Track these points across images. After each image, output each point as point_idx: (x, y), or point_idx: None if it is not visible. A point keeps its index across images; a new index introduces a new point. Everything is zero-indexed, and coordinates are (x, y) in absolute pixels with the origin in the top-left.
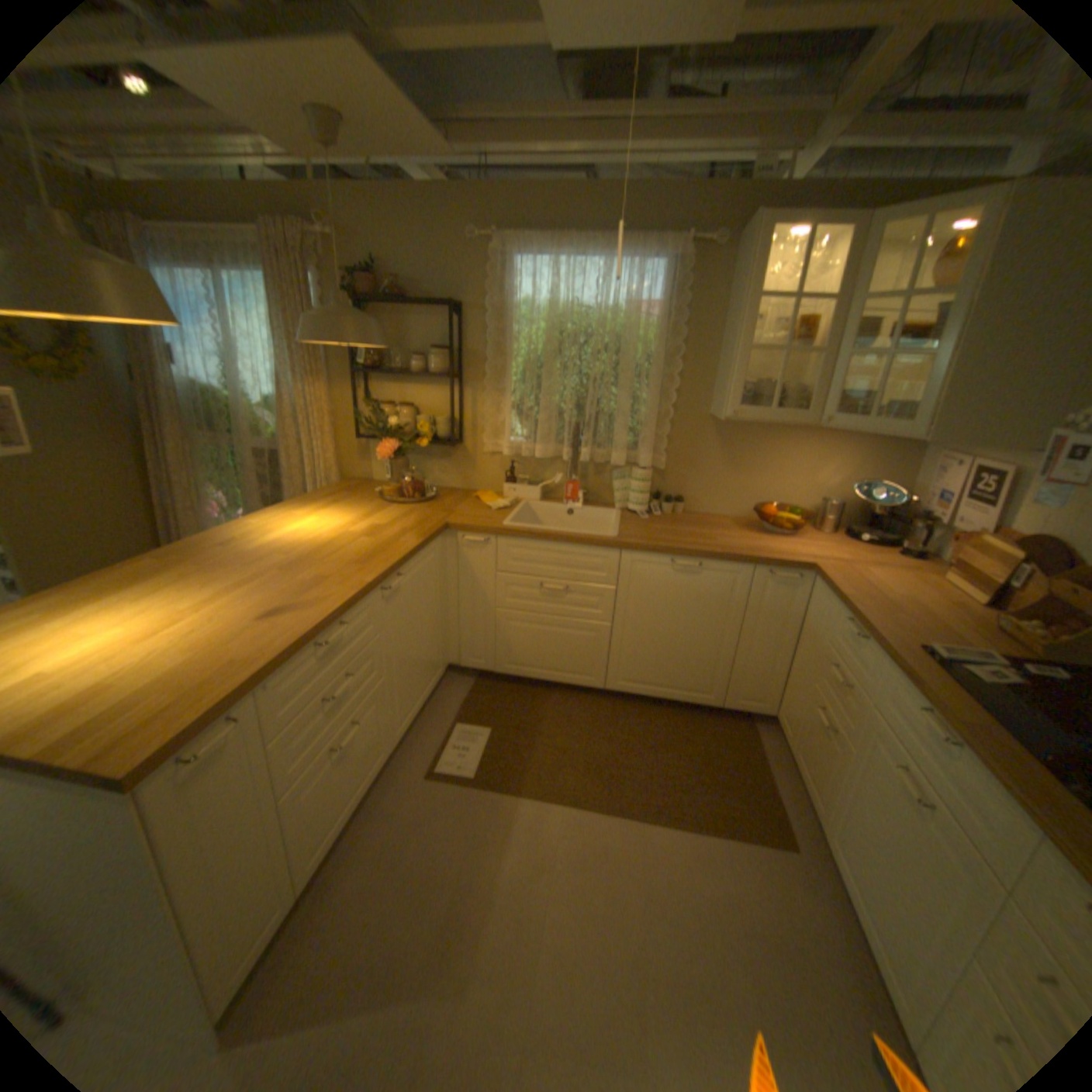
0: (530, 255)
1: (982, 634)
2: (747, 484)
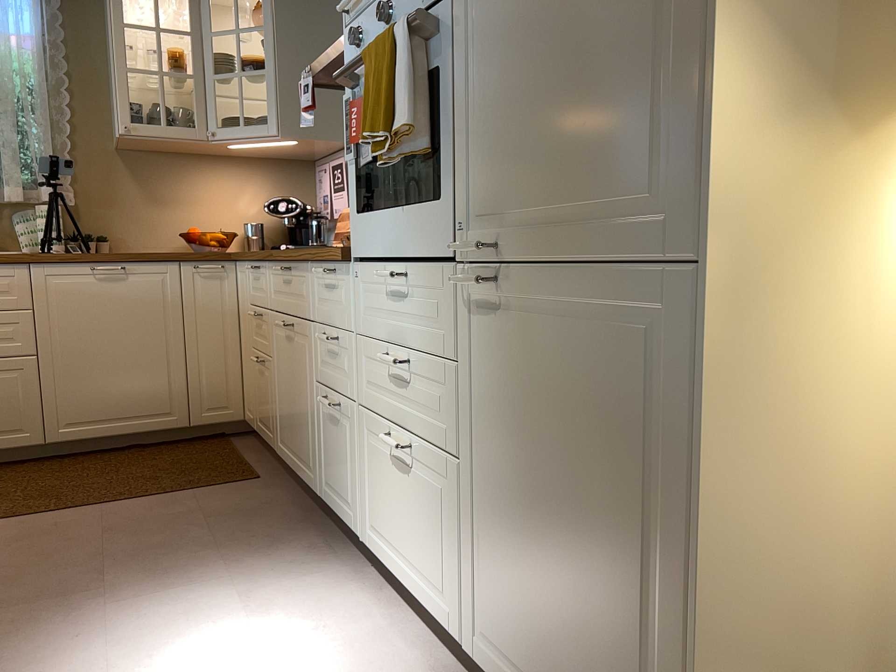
0: None
1: None
2: (172, 218)
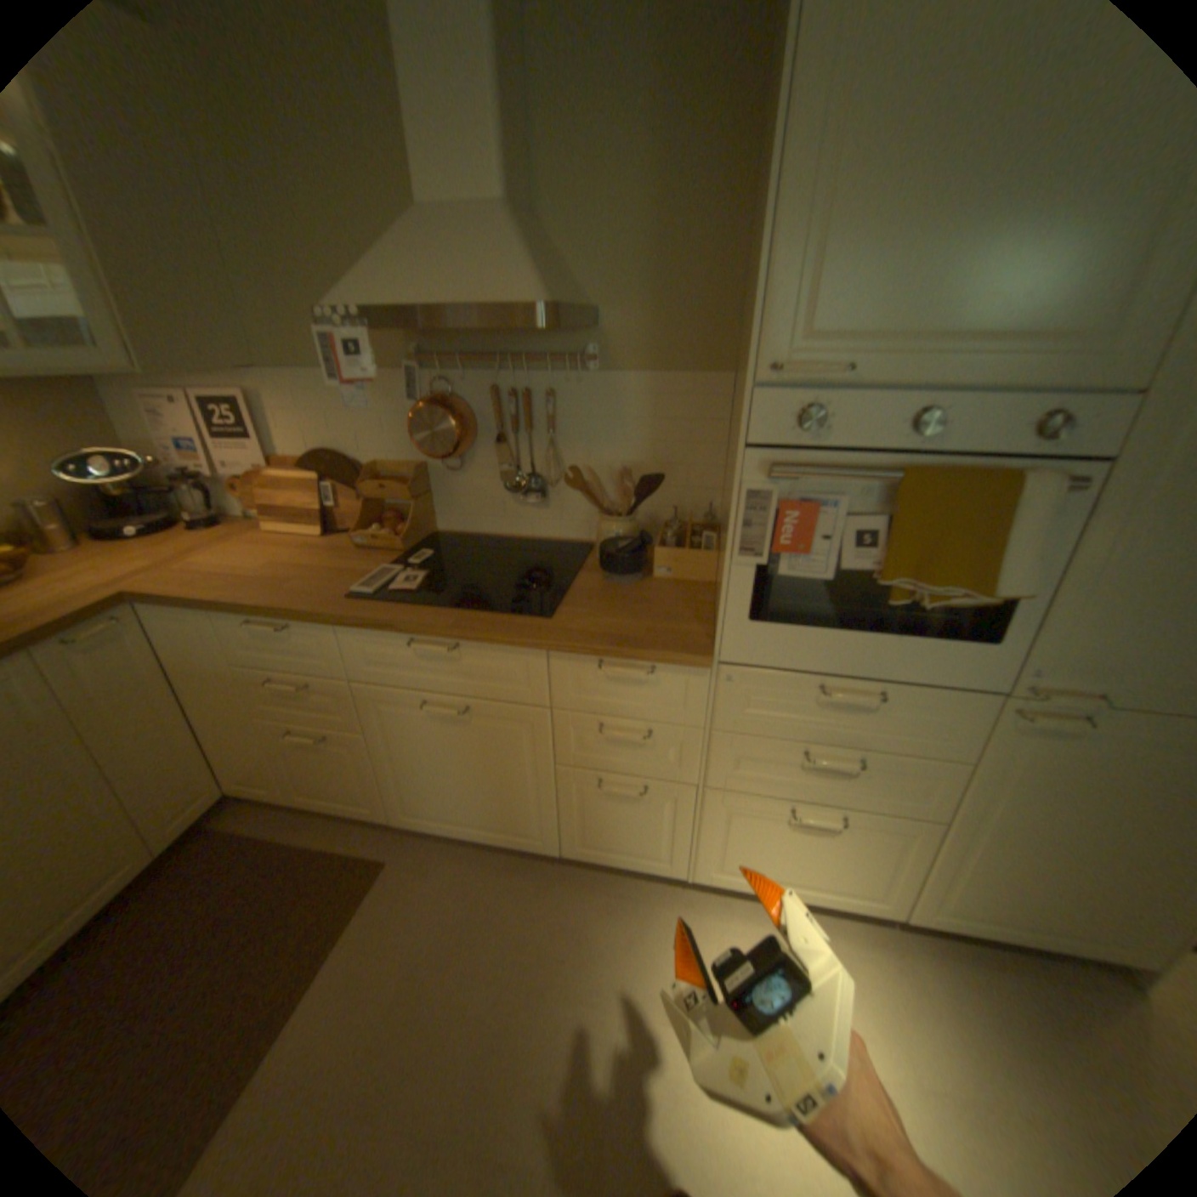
0: None
1: (354, 559)
2: None
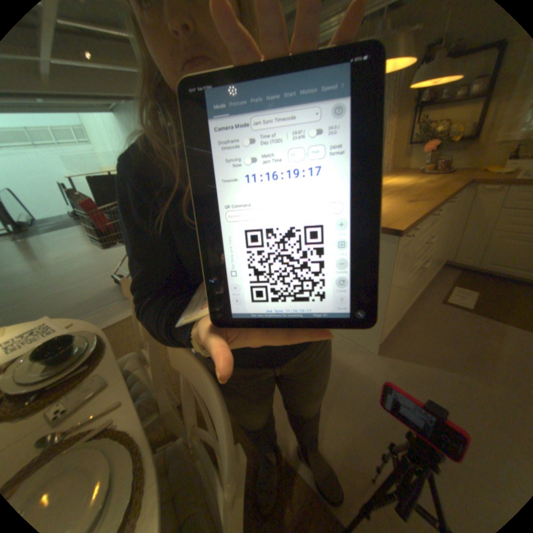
0: None
1: None
2: None
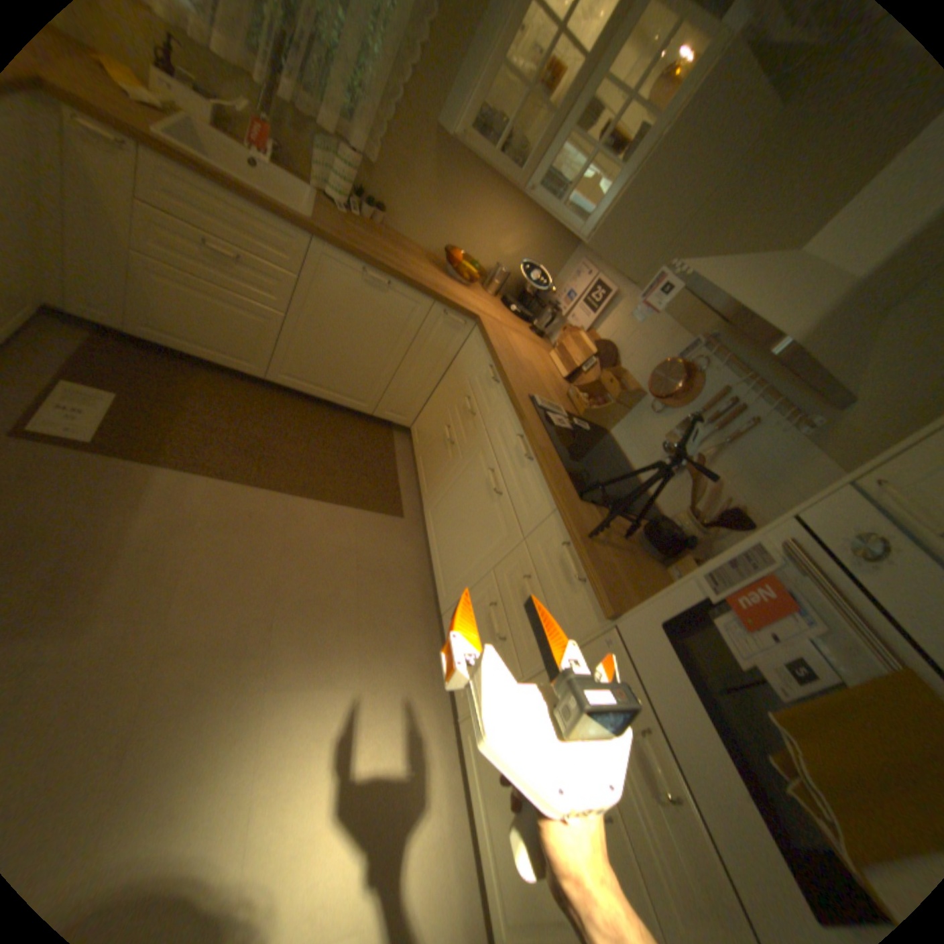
0: None
1: (558, 396)
2: (446, 223)
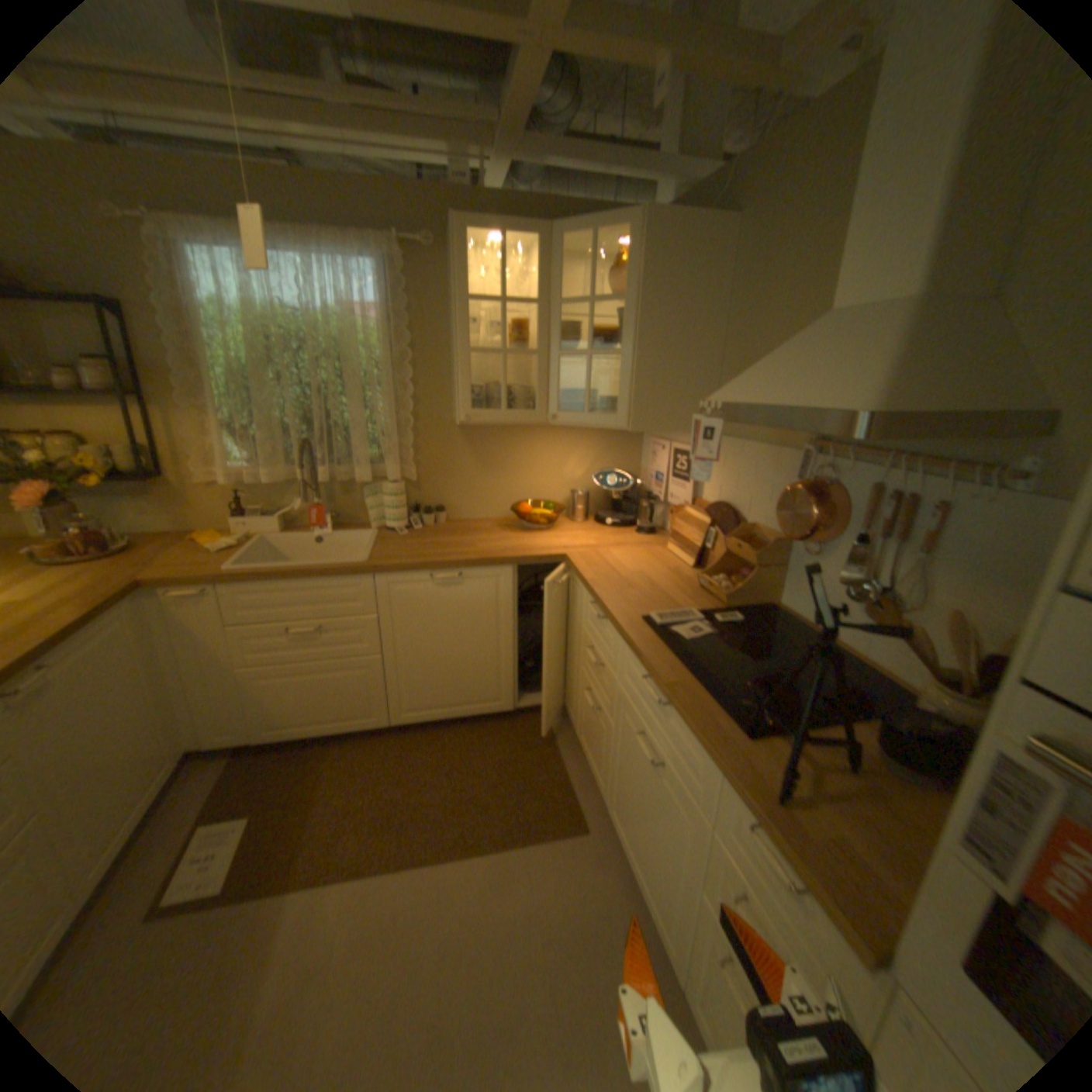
0: (203, 243)
1: (688, 593)
2: (503, 484)
